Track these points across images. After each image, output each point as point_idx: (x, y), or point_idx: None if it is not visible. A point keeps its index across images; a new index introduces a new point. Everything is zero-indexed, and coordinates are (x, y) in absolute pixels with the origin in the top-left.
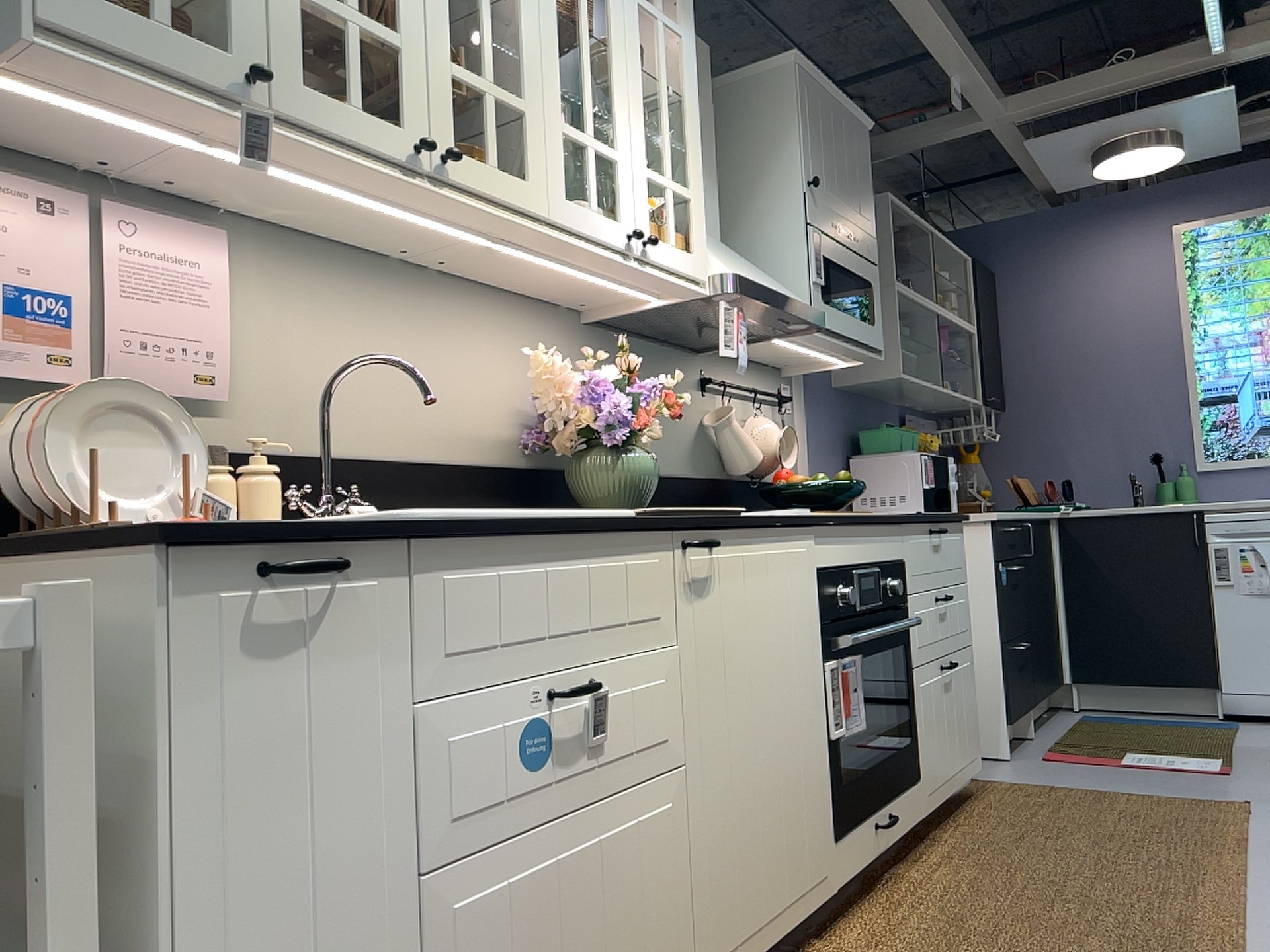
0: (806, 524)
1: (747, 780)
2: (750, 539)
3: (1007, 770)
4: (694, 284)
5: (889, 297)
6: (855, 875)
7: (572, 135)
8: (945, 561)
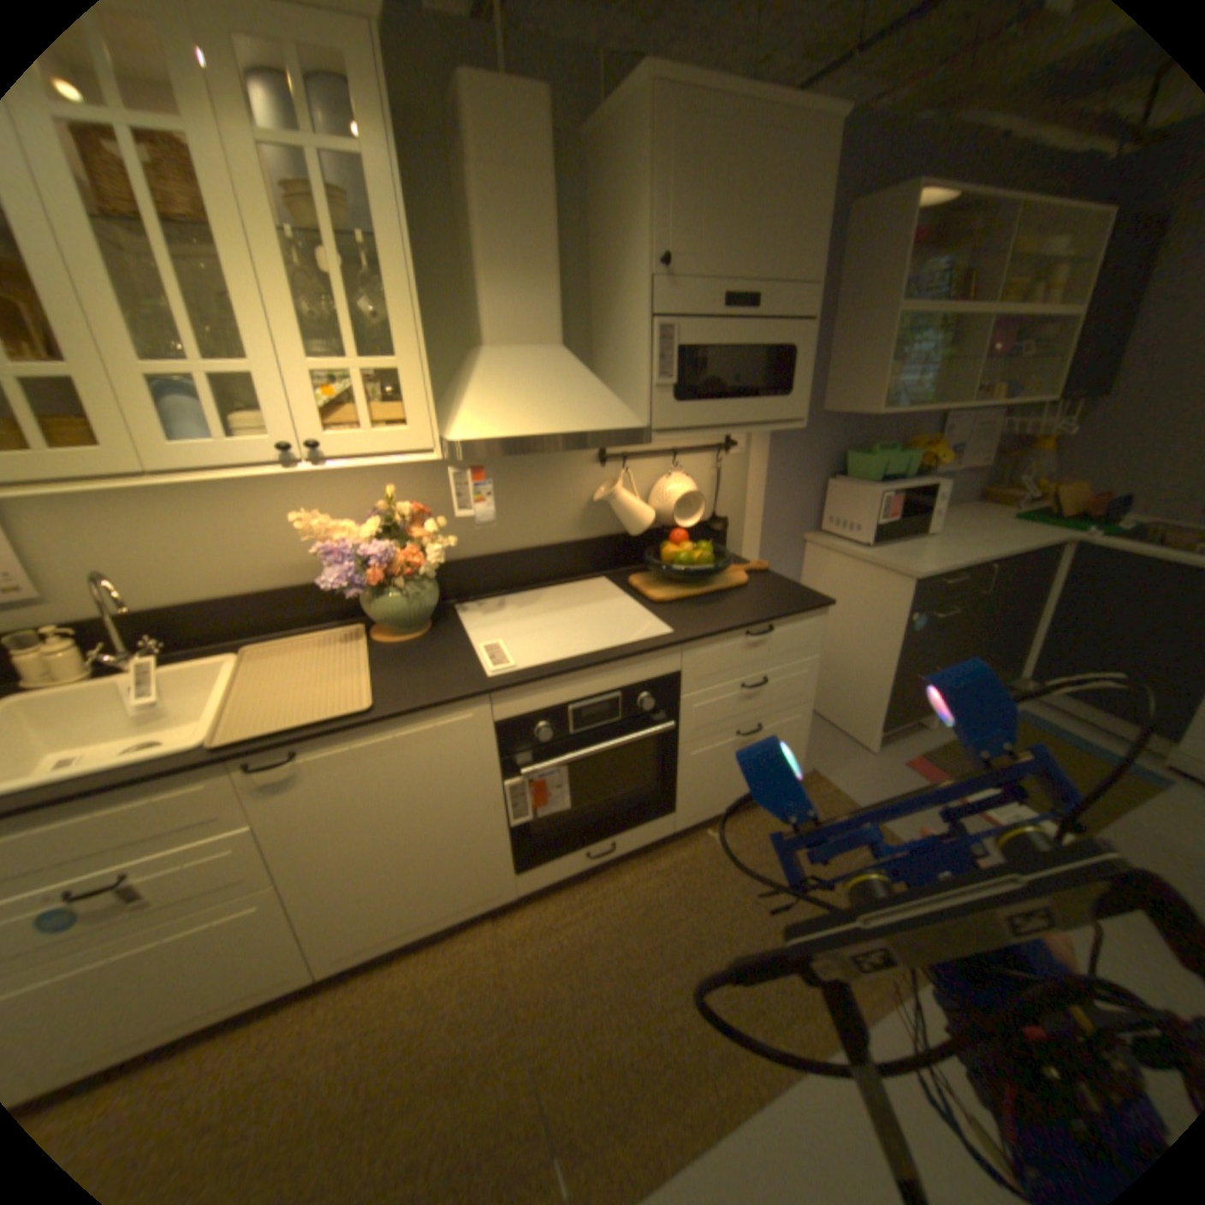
0: (463, 703)
1: (369, 877)
2: (361, 736)
3: (855, 770)
4: (413, 458)
5: (901, 313)
6: (548, 887)
7: (159, 373)
8: (769, 653)
